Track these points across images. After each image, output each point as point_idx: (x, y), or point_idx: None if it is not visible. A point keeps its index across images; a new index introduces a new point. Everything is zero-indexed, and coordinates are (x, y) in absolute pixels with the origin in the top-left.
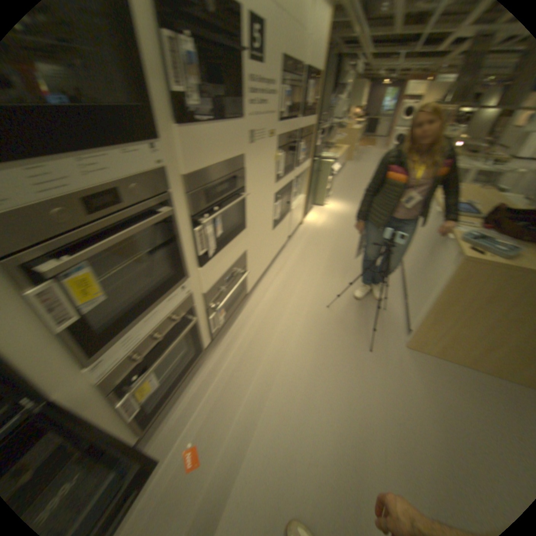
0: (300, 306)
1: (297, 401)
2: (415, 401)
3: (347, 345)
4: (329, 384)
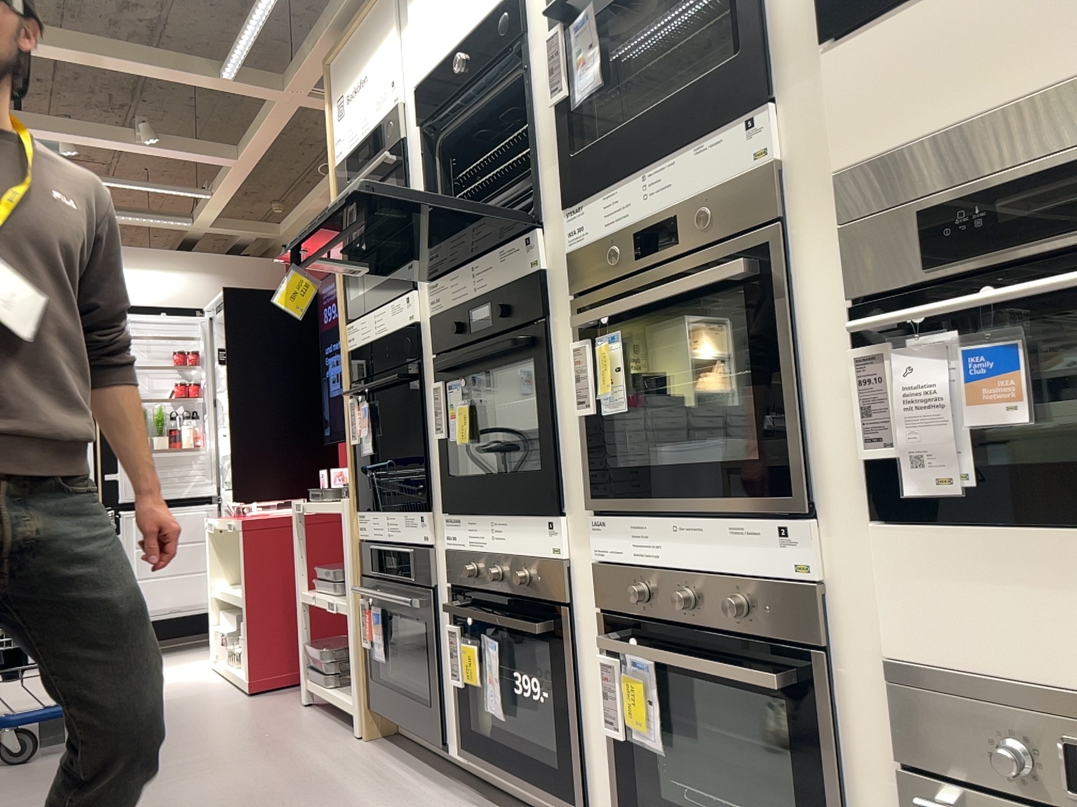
0: None
1: None
2: None
3: None
4: None
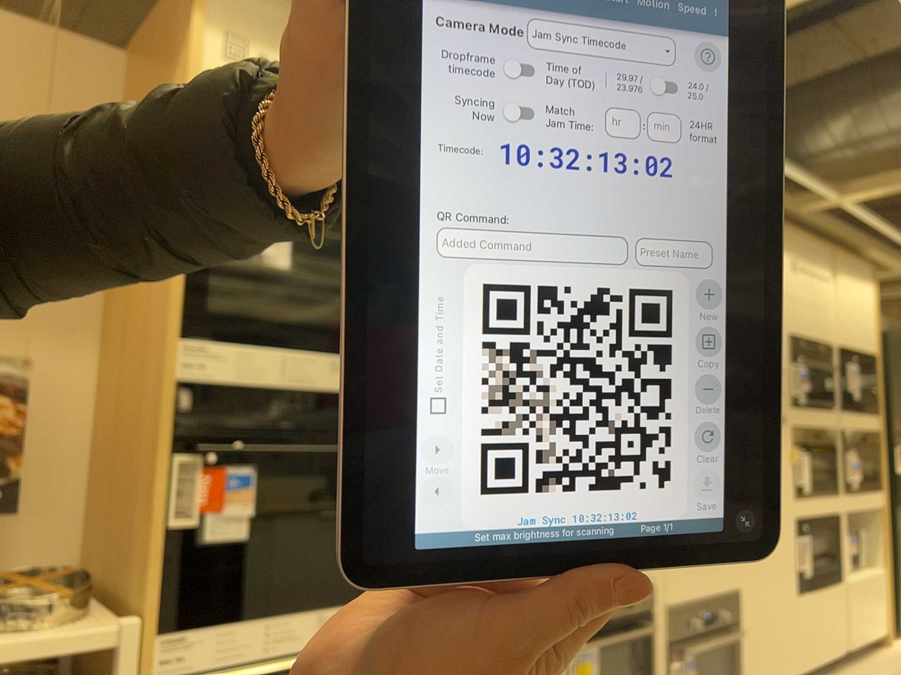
0: None
1: None
2: None
3: None
4: None
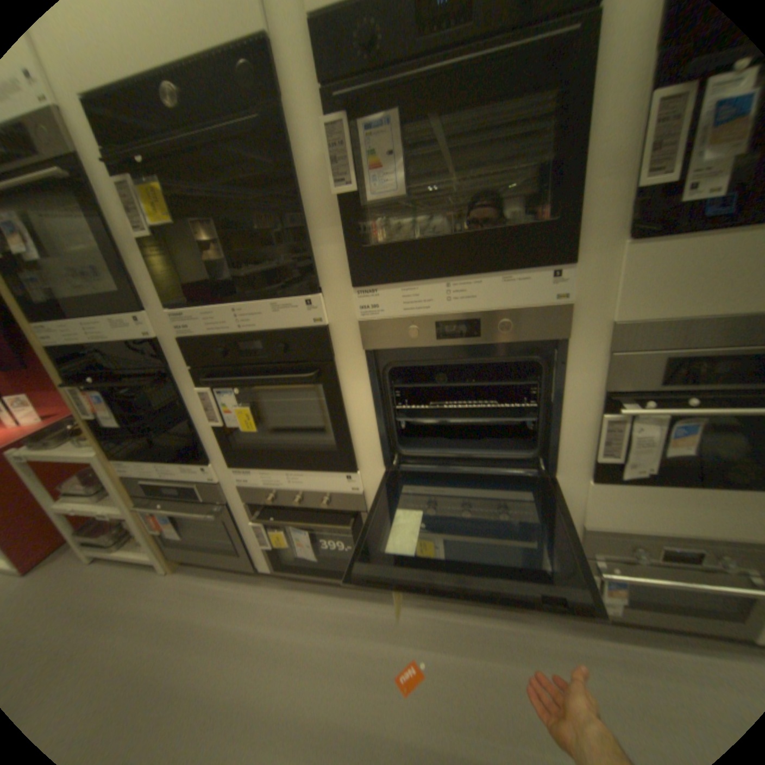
0: None
1: None
2: None
3: None
4: None
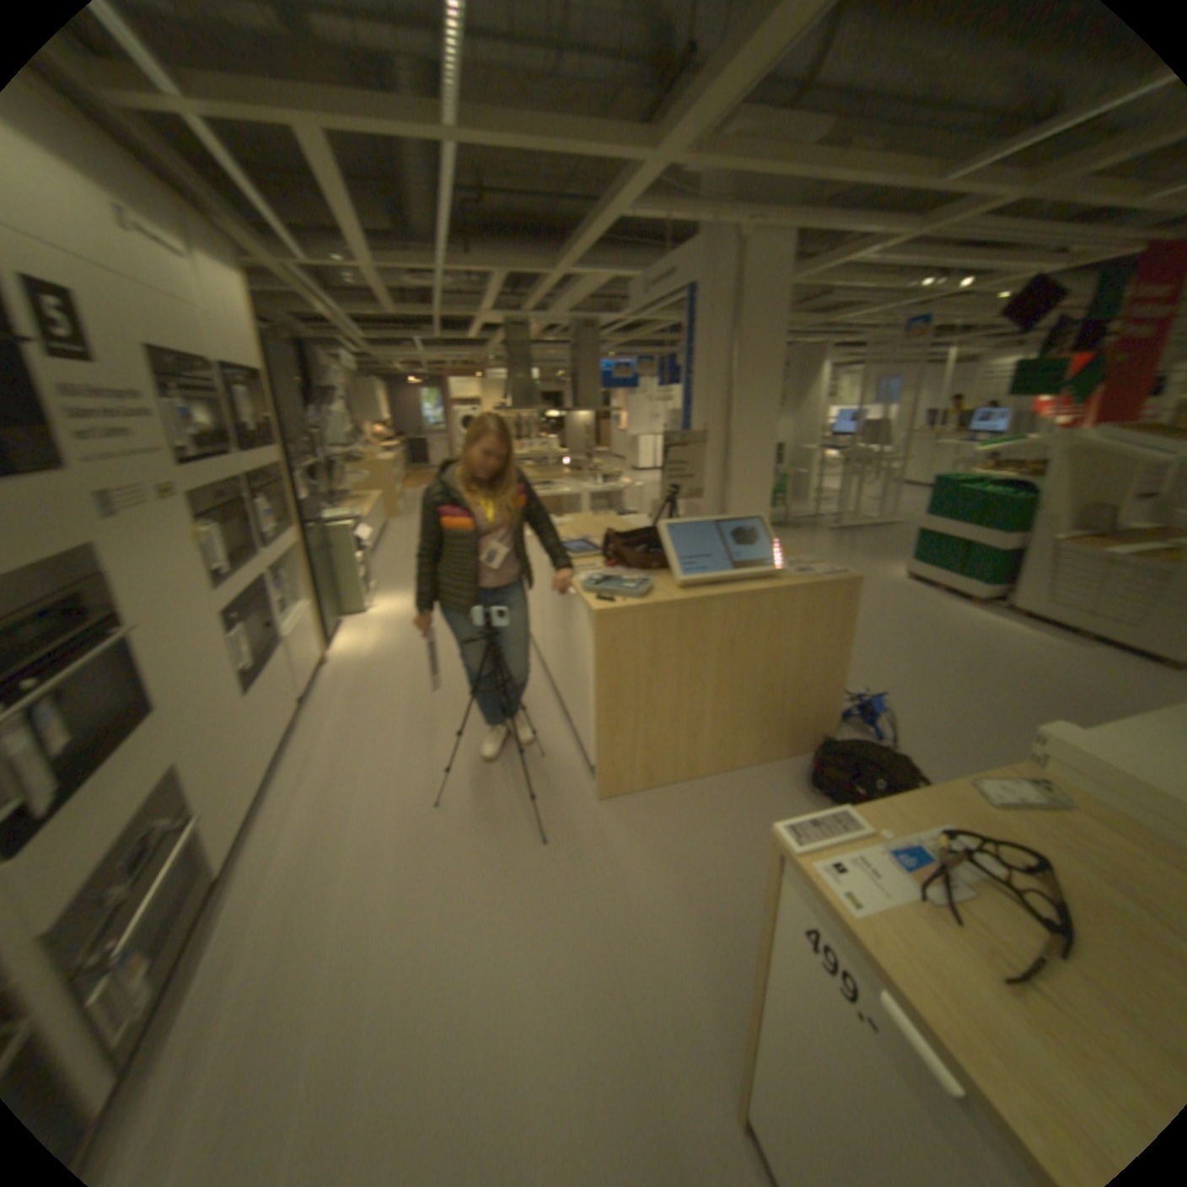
0: (374, 837)
1: (429, 1052)
2: (639, 885)
3: (498, 860)
4: (486, 962)
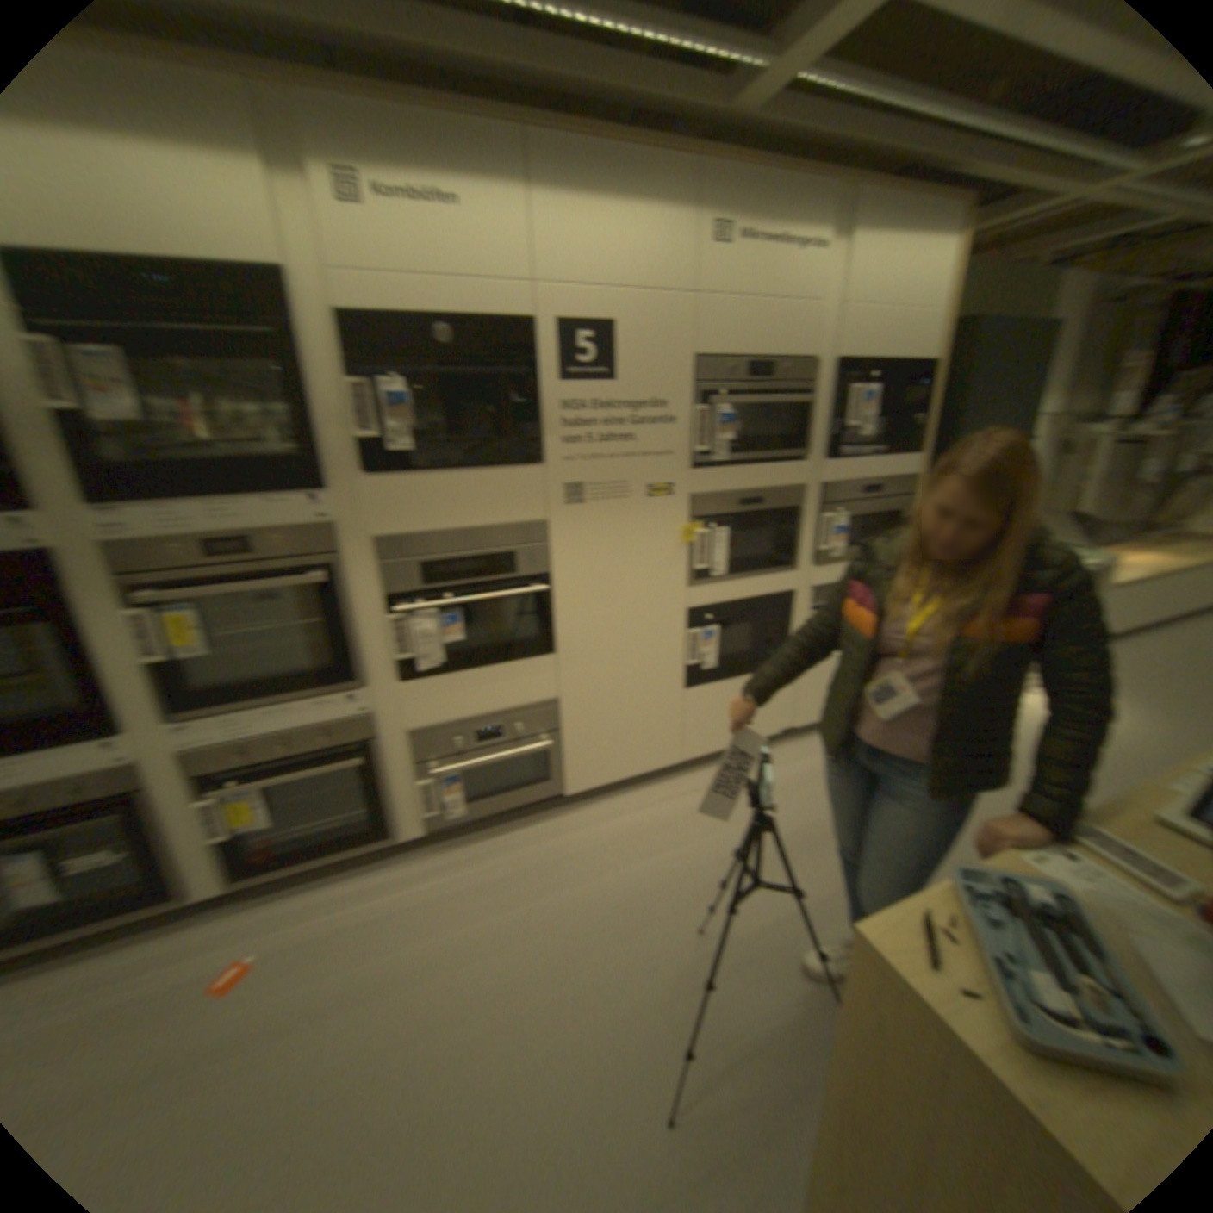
0: (644, 889)
1: (406, 1058)
2: None
3: (637, 1056)
4: (491, 1092)
